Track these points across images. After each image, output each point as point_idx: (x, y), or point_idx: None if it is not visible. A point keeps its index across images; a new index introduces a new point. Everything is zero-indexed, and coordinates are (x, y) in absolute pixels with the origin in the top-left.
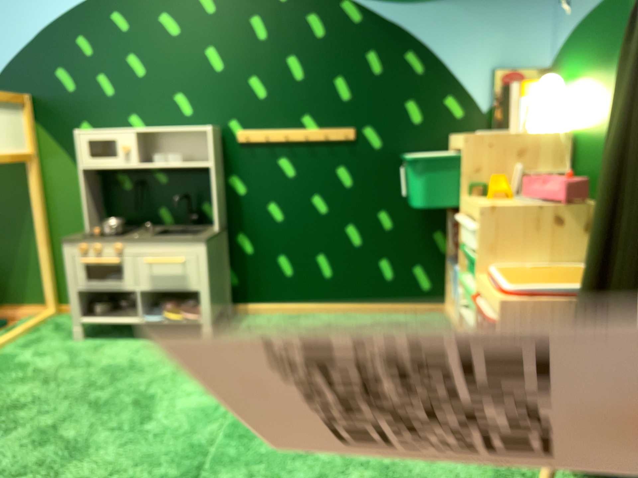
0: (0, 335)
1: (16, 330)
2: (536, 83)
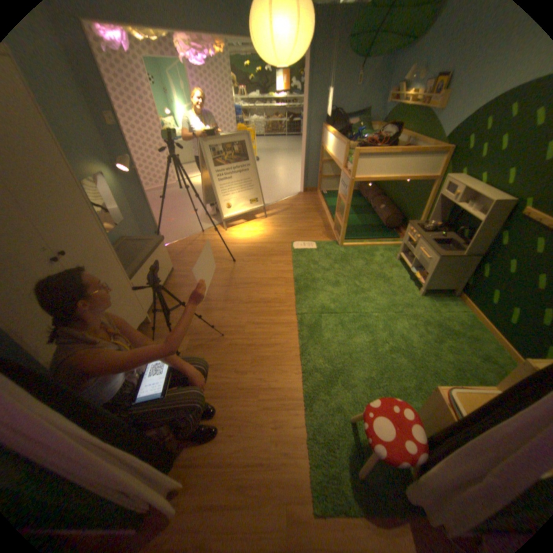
0: (389, 242)
1: (392, 243)
2: None
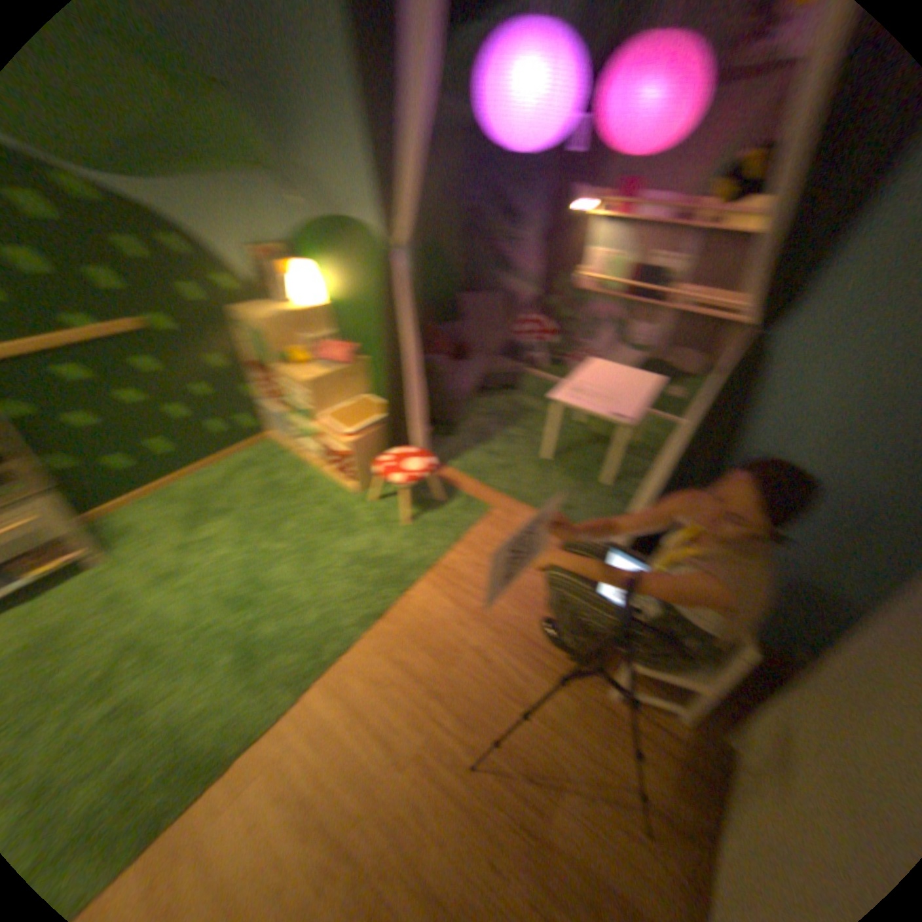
0: None
1: None
2: (279, 259)
